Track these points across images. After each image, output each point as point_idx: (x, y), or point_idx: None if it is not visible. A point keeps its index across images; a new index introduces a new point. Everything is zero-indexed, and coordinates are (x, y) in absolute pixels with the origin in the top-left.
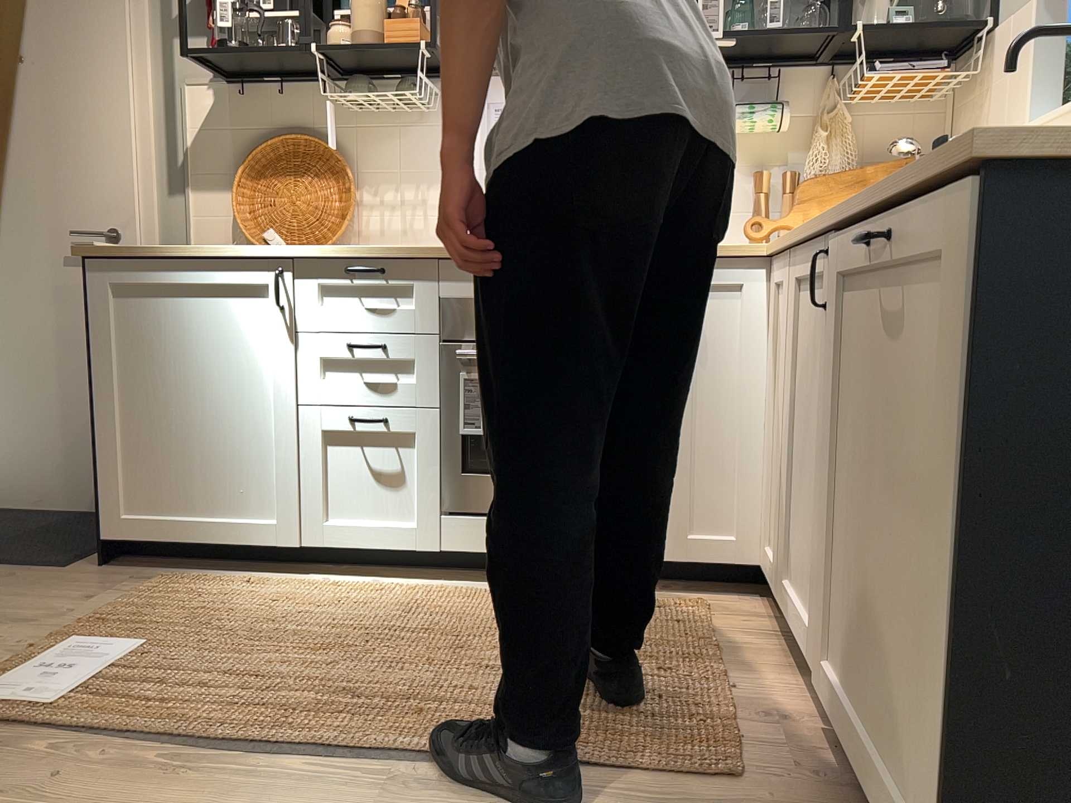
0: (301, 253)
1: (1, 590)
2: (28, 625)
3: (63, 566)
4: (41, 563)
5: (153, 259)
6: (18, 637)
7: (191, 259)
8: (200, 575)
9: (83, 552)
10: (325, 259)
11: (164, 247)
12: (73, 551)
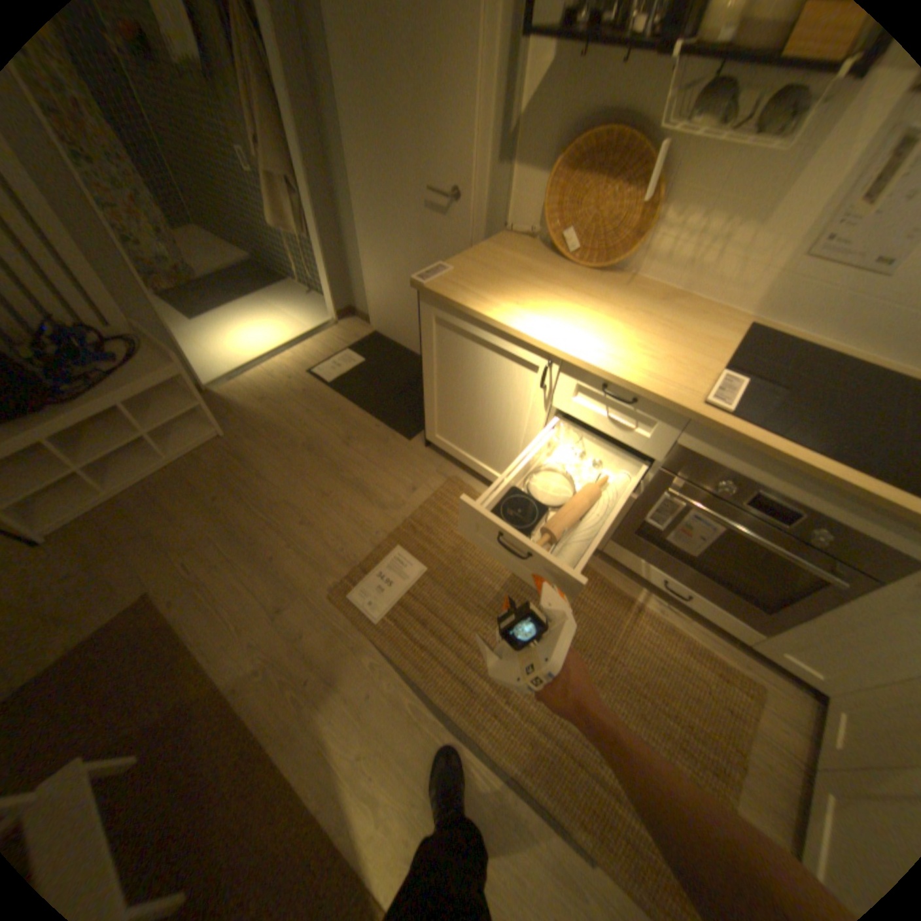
0: (571, 360)
1: (379, 459)
2: (383, 510)
3: (410, 439)
4: (401, 432)
5: (461, 312)
6: (378, 522)
7: (487, 325)
8: (469, 485)
9: (421, 425)
10: (590, 372)
11: (471, 301)
12: (417, 420)
